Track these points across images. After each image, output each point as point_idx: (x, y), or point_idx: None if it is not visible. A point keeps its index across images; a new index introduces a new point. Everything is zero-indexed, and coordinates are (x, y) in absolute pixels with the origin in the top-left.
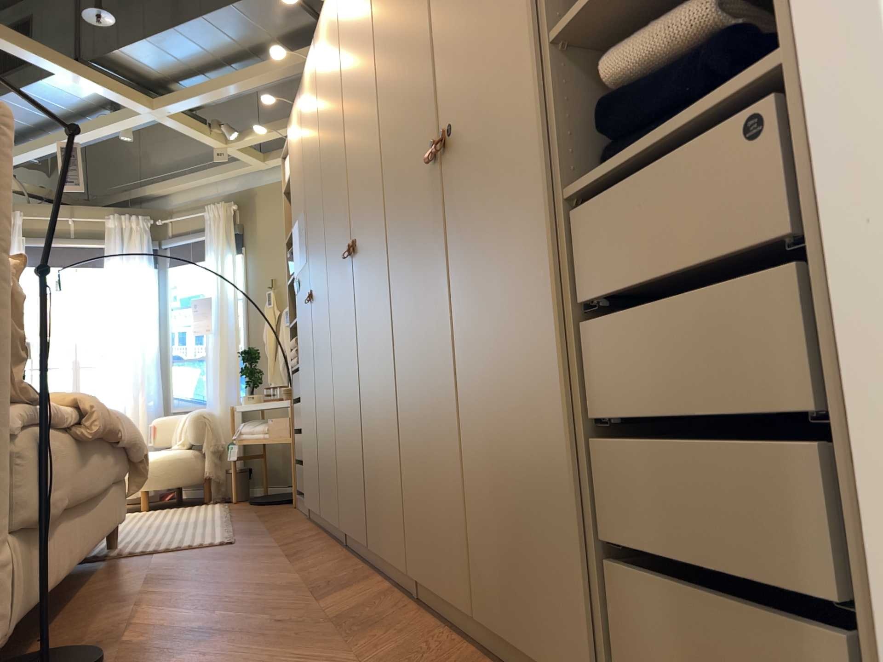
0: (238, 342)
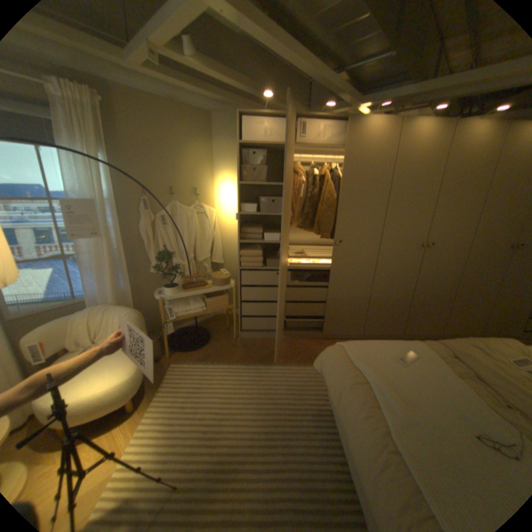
0: (111, 242)
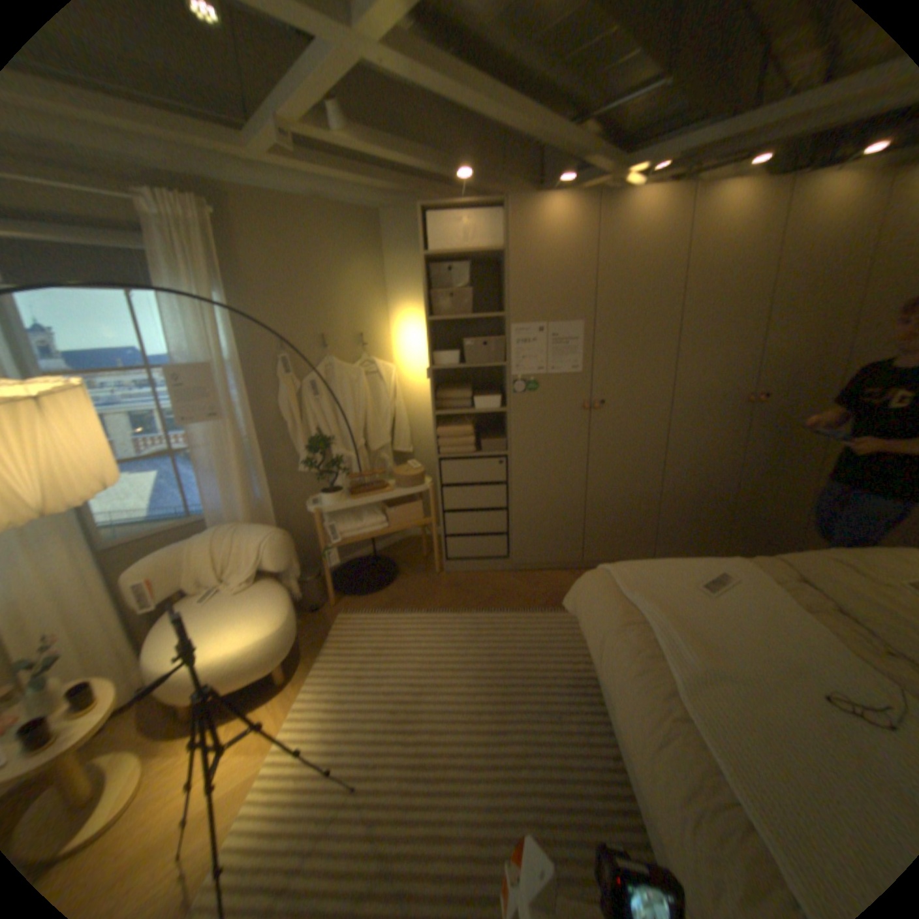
0: (238, 426)
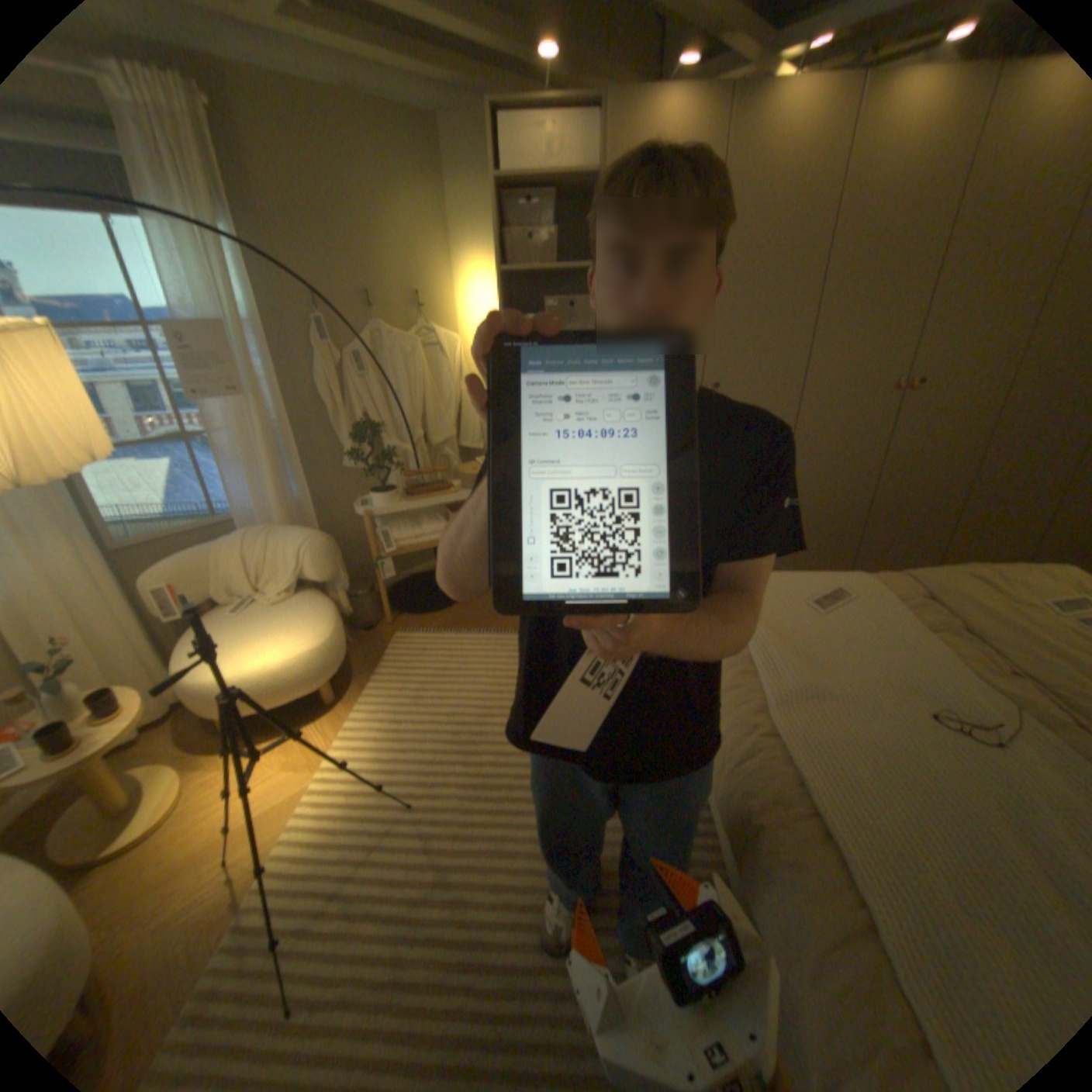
0: (264, 406)
